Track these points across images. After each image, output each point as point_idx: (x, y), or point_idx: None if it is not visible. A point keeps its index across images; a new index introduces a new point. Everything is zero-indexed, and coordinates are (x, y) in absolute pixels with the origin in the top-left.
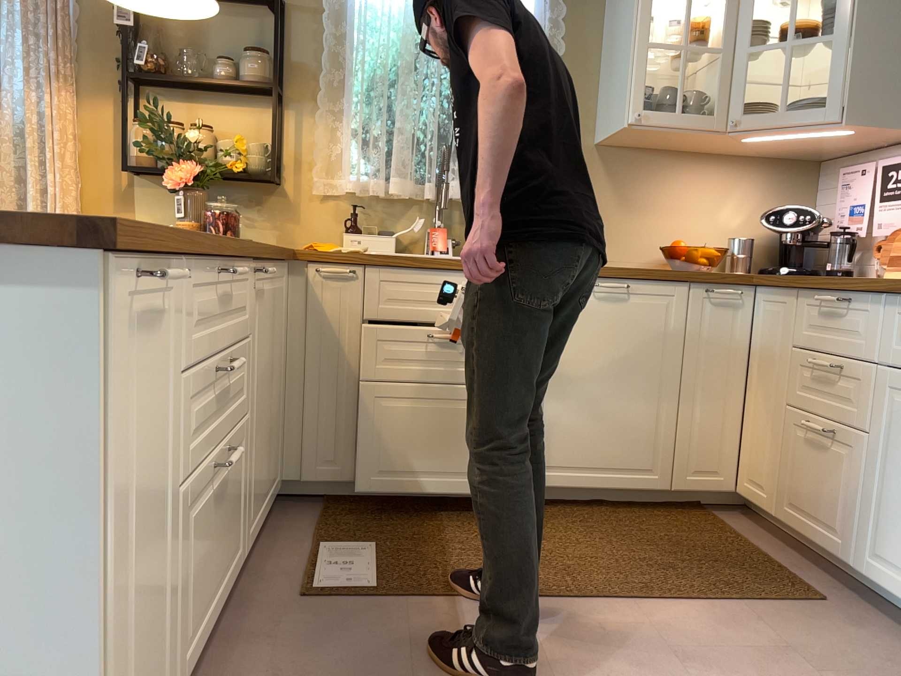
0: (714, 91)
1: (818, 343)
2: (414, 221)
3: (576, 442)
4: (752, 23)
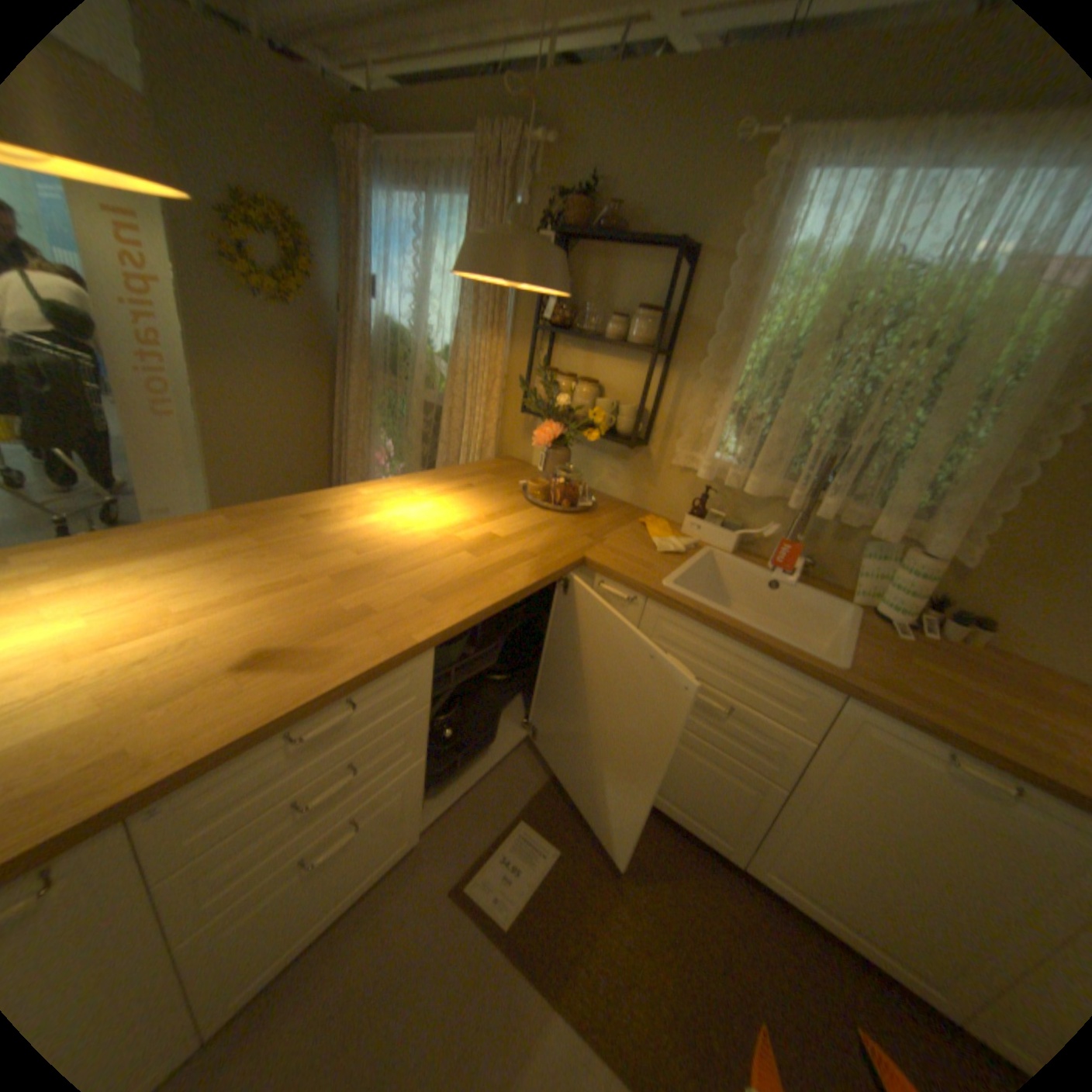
0: None
1: None
2: (774, 518)
3: (836, 889)
4: None
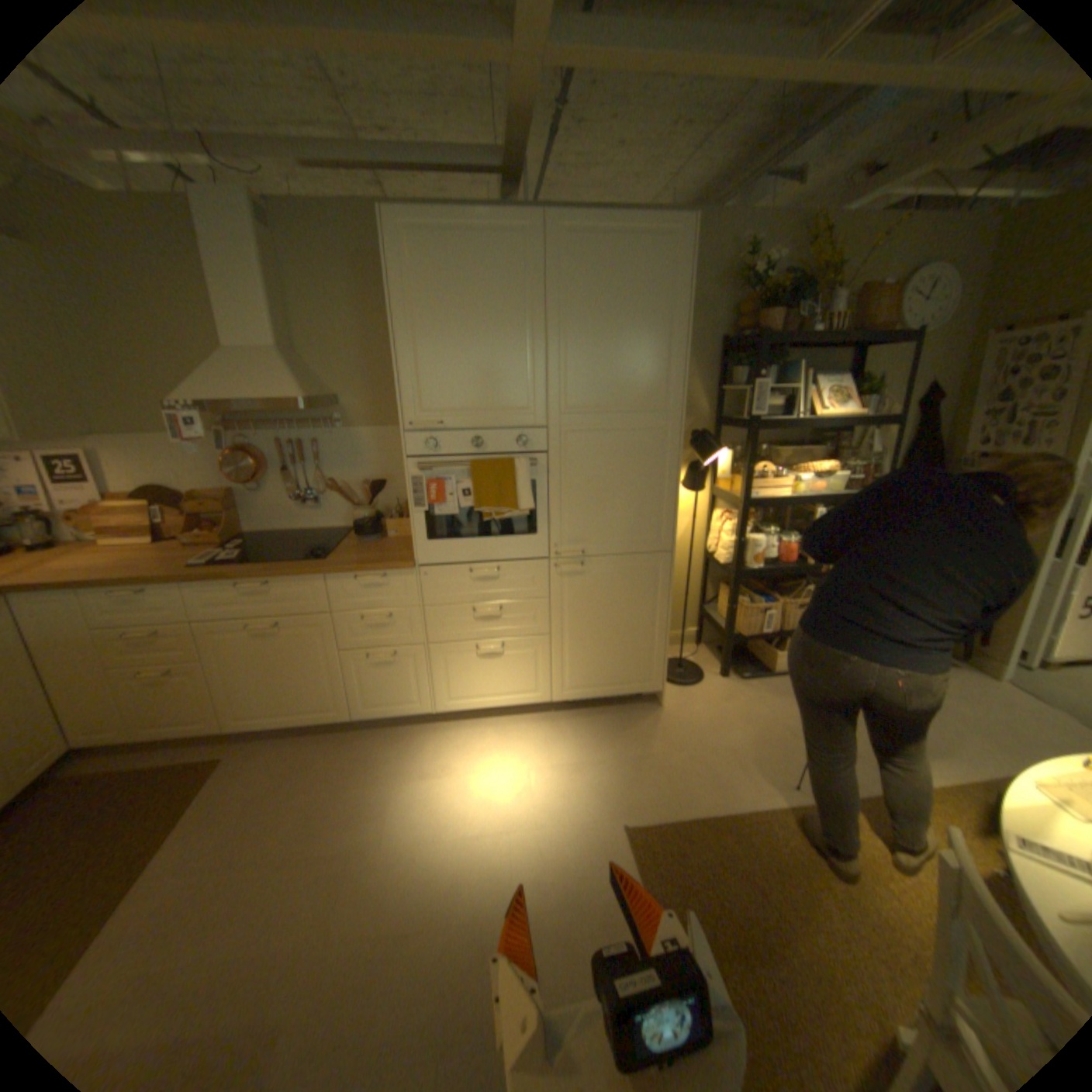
0: None
1: (119, 623)
2: None
3: None
4: None
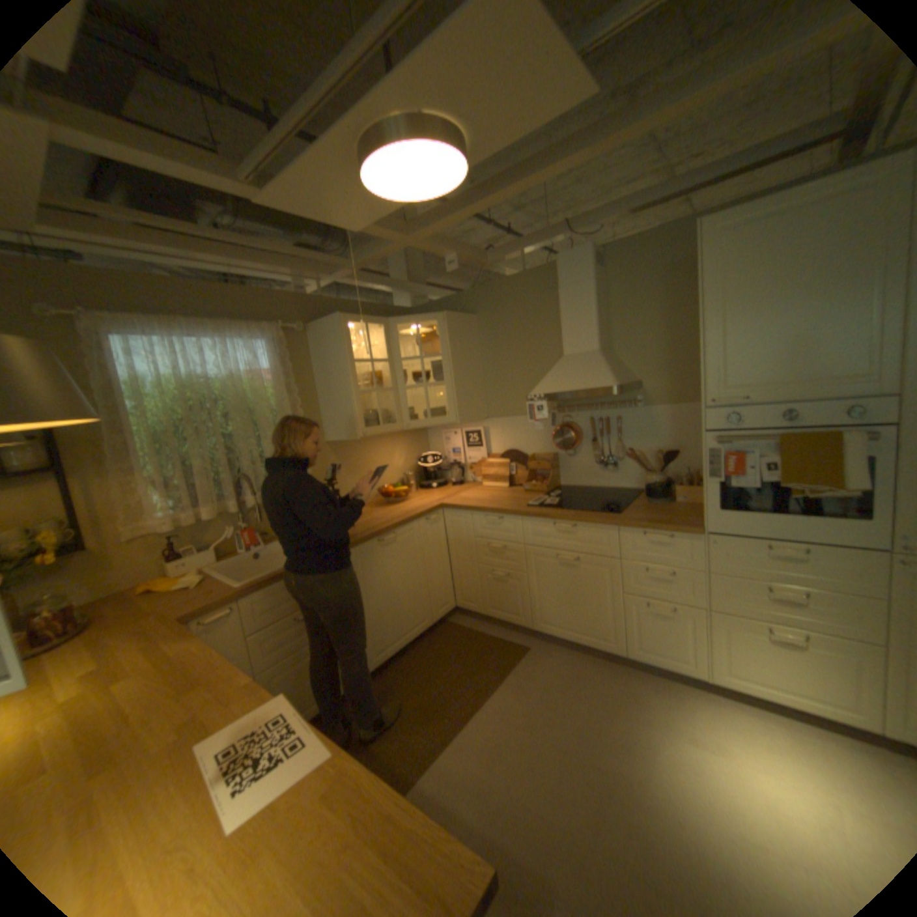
0: (387, 408)
1: (487, 536)
2: (218, 531)
3: (389, 631)
4: (399, 373)
